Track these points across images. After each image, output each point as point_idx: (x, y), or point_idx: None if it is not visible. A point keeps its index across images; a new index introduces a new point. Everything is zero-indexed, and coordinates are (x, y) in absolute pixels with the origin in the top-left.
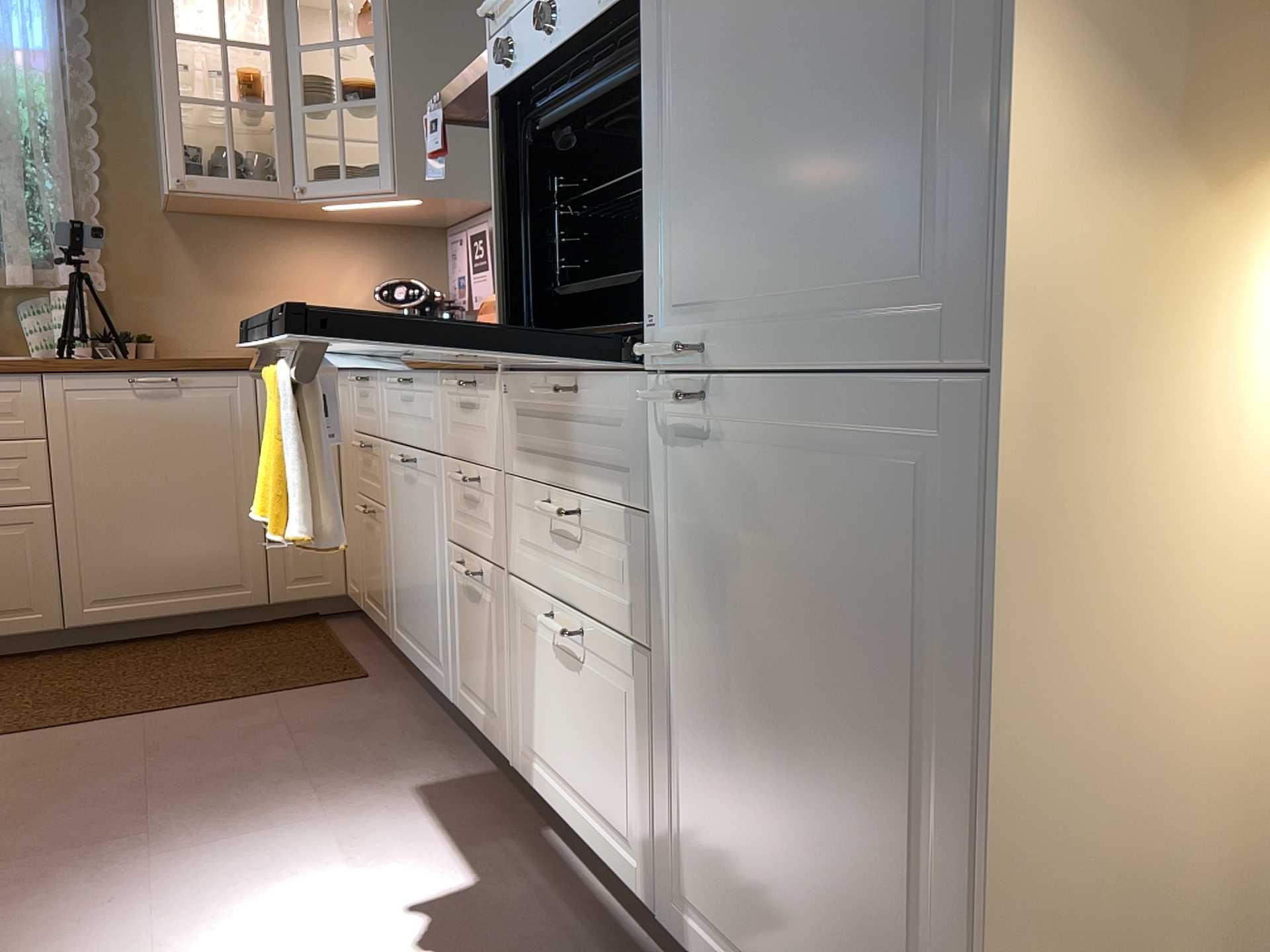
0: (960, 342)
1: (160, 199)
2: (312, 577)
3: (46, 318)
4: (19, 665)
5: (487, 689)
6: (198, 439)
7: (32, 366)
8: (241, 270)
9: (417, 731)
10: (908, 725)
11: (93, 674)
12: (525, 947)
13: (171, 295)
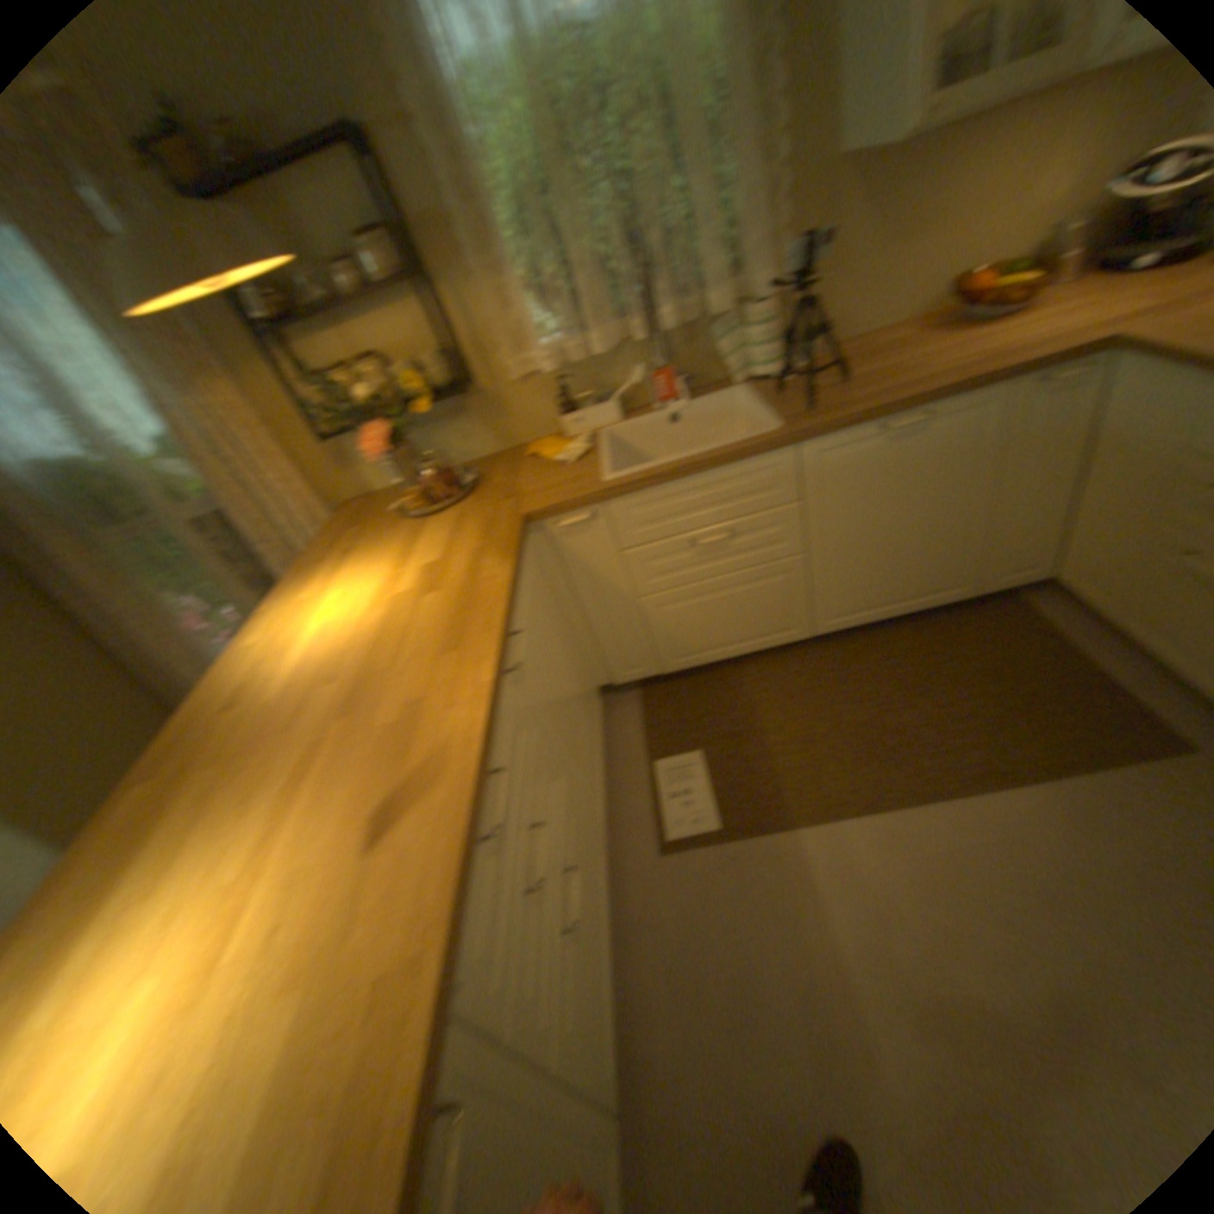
0: None
1: (834, 138)
2: (1024, 568)
3: (733, 337)
4: (781, 663)
5: None
6: (938, 468)
7: (788, 439)
8: (919, 205)
9: None
10: None
11: (856, 689)
12: None
13: (842, 267)
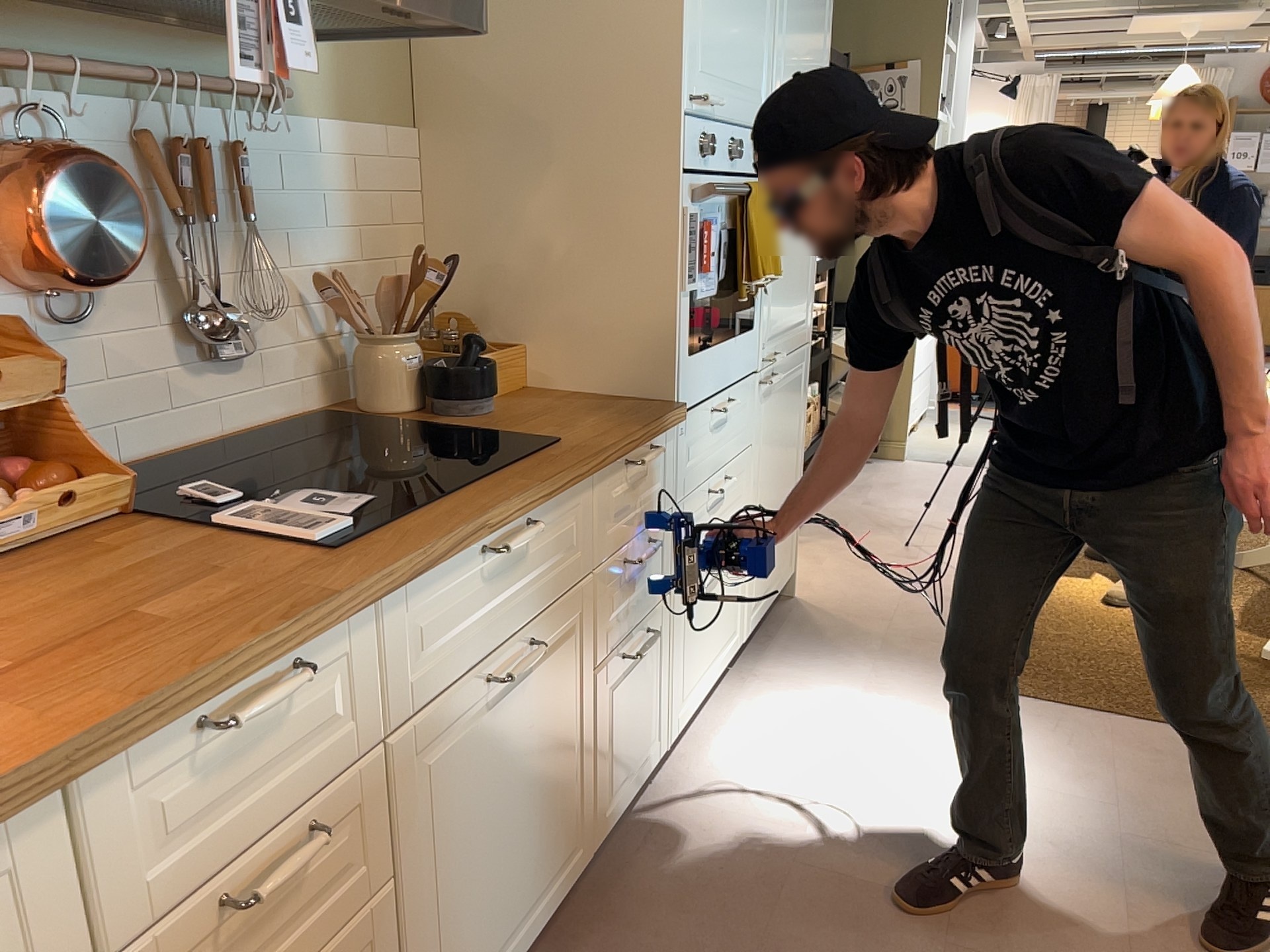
0: (805, 335)
1: None
2: None
3: None
4: None
5: (644, 731)
6: None
7: None
8: None
9: (585, 949)
10: (794, 446)
11: None
12: (766, 715)
13: None
